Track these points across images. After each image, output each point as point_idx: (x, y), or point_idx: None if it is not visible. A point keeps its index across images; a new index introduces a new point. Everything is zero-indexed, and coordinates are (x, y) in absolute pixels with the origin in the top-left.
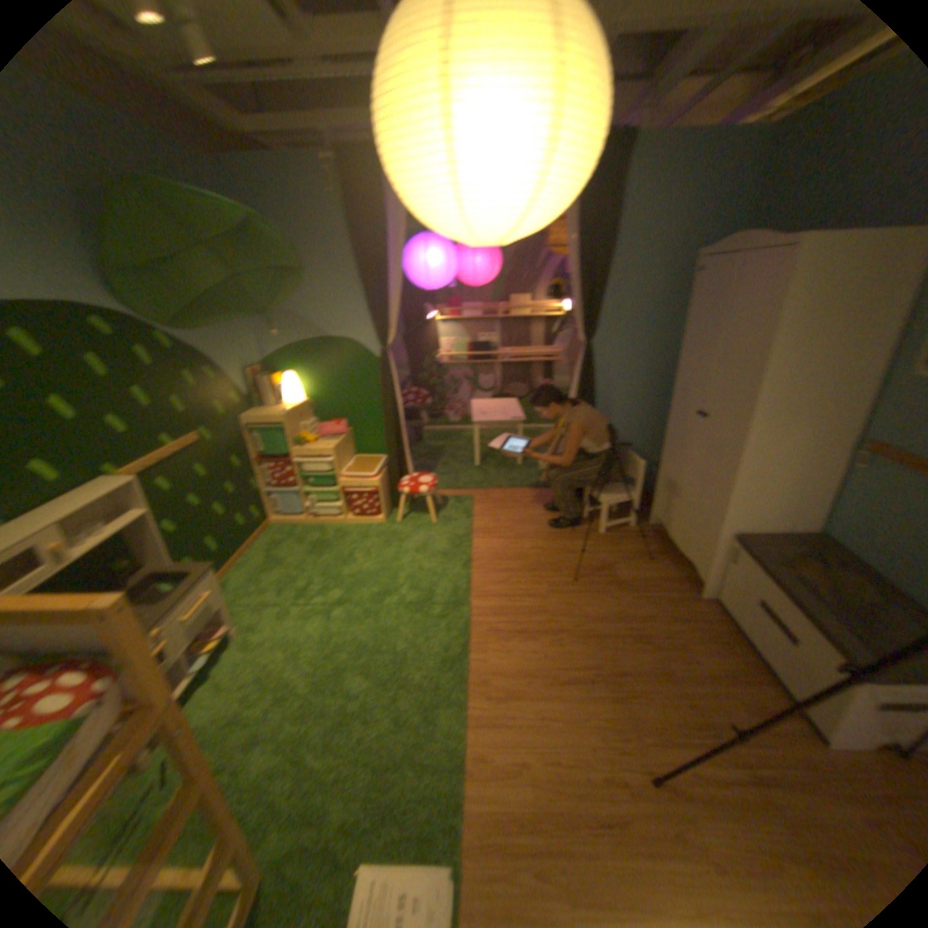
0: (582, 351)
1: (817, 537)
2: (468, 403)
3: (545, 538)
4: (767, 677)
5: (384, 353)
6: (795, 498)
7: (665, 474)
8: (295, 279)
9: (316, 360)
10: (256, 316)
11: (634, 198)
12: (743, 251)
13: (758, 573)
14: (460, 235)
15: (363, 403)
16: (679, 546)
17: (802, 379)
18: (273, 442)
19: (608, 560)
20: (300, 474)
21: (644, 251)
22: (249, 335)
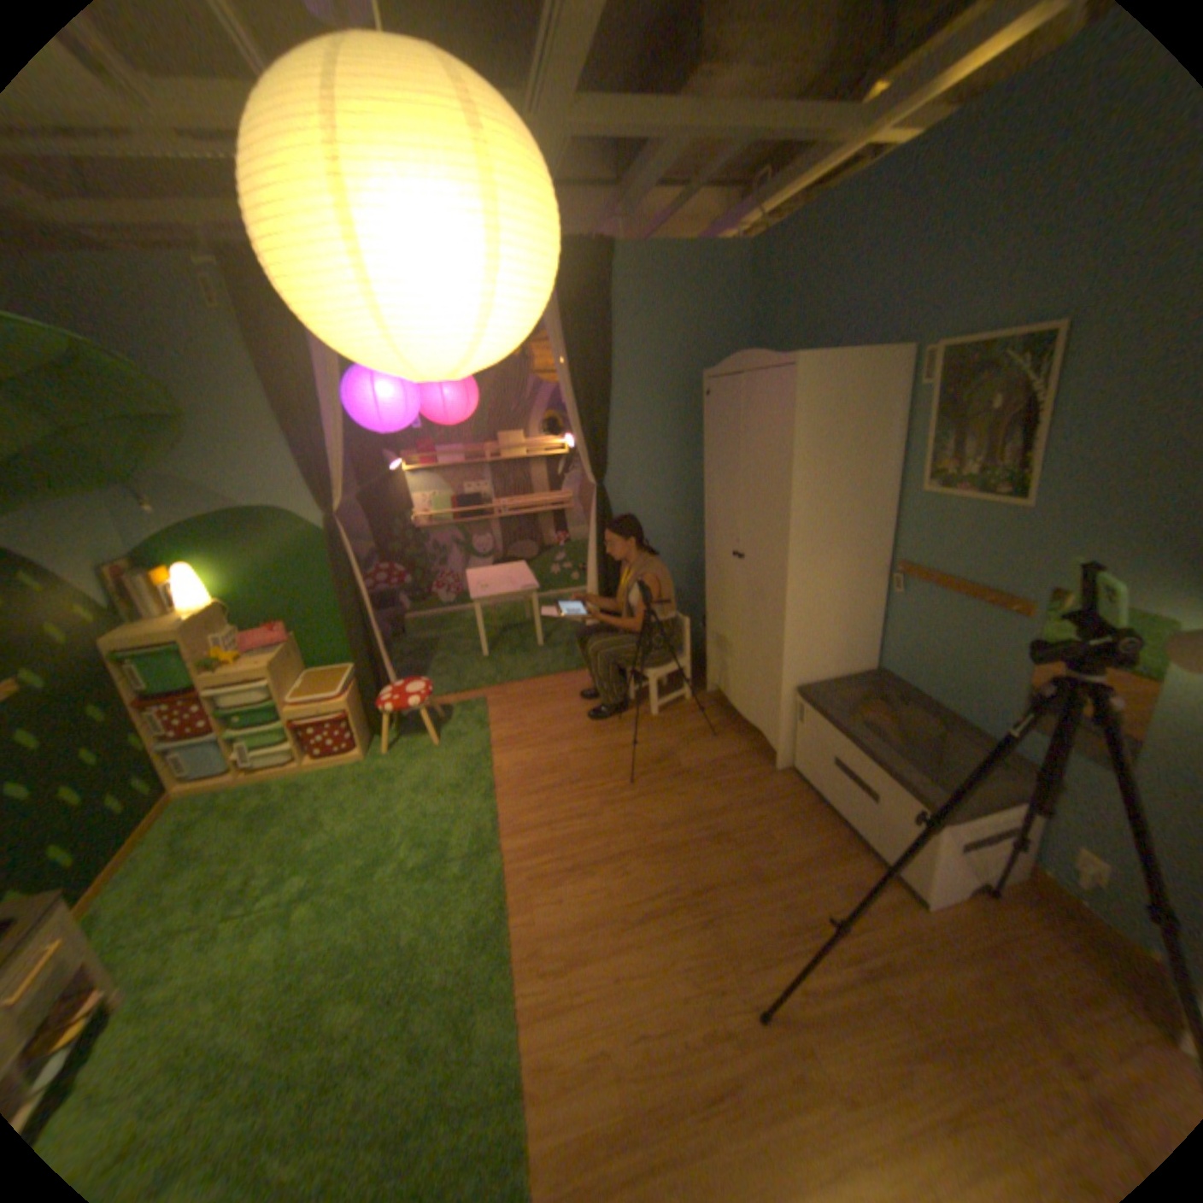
0: (594, 495)
1: (874, 674)
2: (462, 575)
3: (586, 735)
4: (856, 847)
5: (328, 523)
6: (845, 636)
7: (711, 630)
8: (169, 431)
9: (221, 543)
10: (110, 488)
11: (623, 317)
12: (745, 373)
13: (825, 727)
14: (399, 368)
15: (305, 596)
16: (741, 713)
17: (826, 506)
18: (160, 675)
19: (666, 747)
20: (213, 714)
21: (644, 375)
22: (99, 518)
